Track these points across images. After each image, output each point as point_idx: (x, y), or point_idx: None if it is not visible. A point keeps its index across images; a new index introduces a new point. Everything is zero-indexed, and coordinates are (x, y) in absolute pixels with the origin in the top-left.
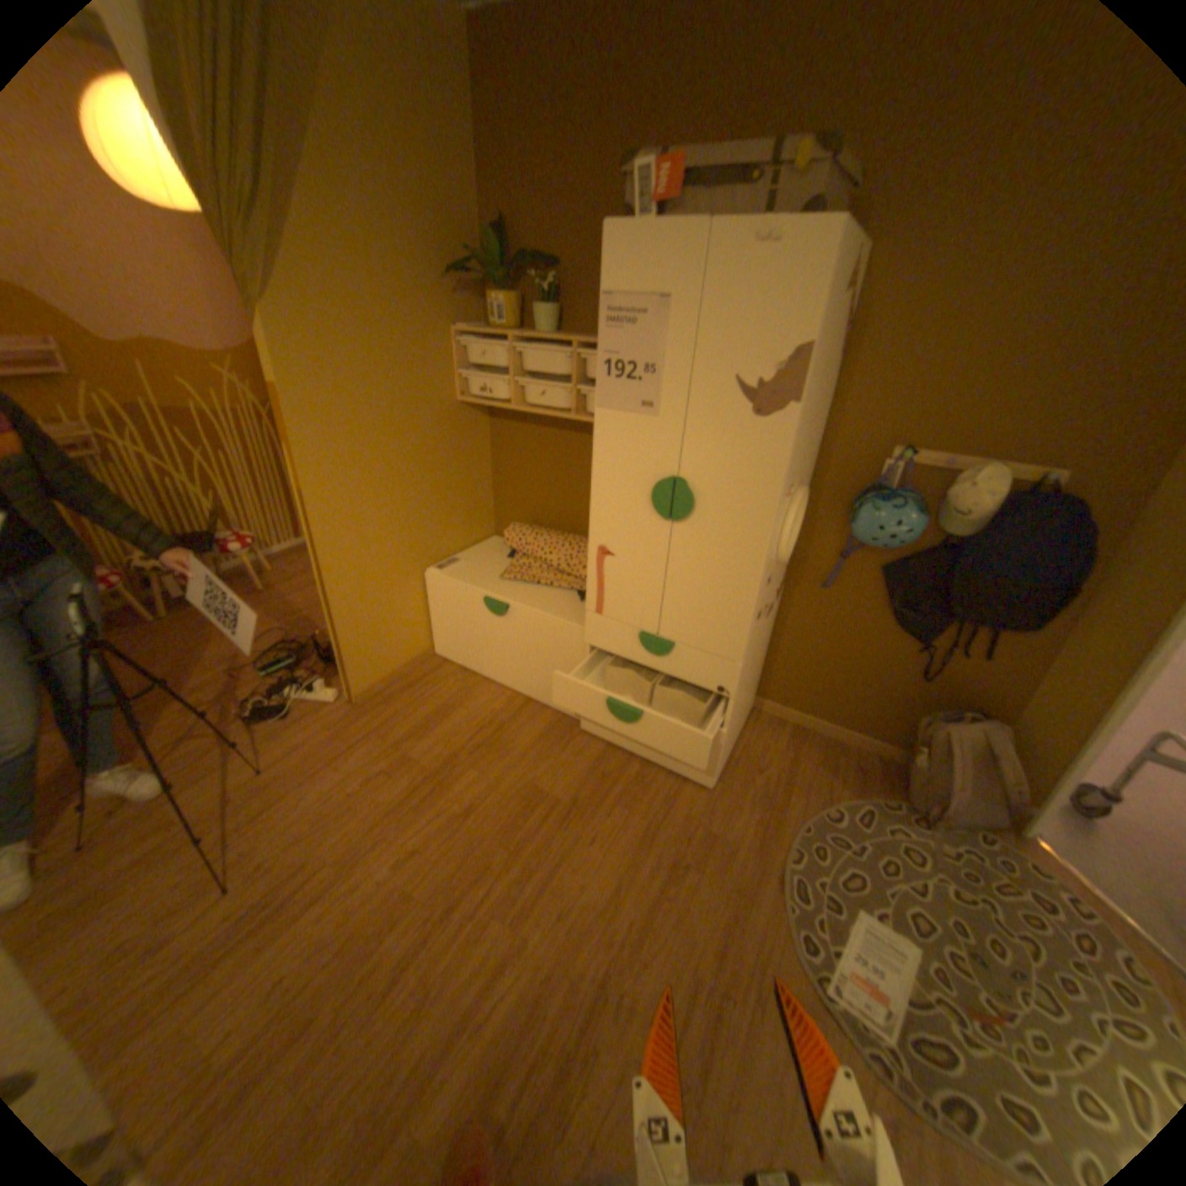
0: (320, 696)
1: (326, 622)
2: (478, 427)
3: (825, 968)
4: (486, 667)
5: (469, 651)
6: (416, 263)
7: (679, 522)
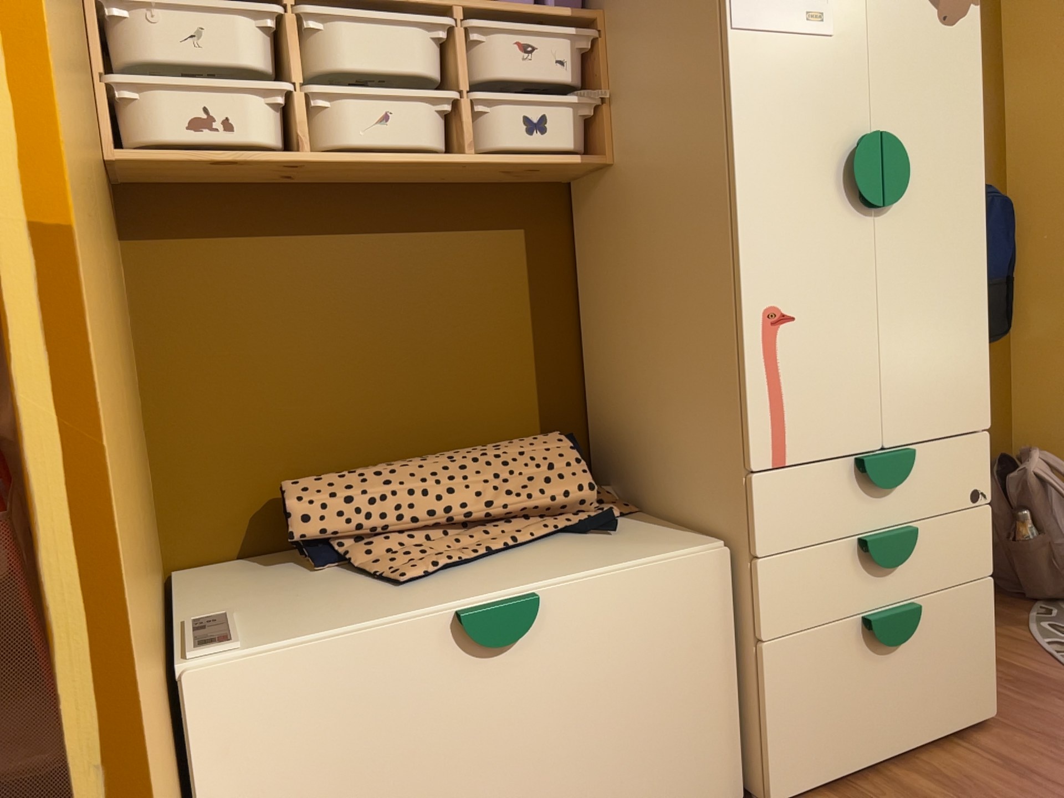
0: None
1: None
2: (120, 254)
3: None
4: None
5: None
6: None
7: (892, 204)
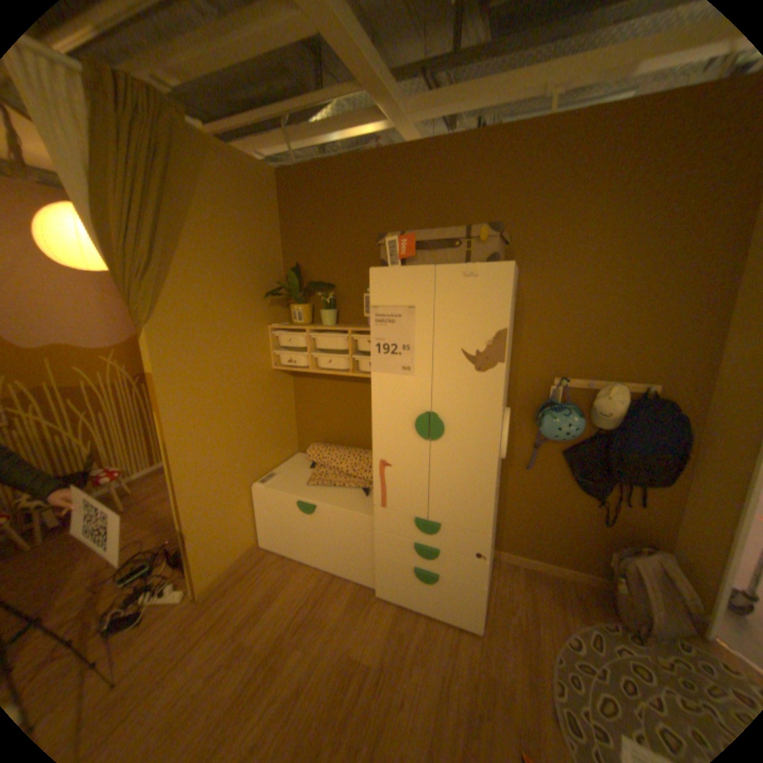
0: (168, 598)
1: (177, 537)
2: (286, 382)
3: None
4: (299, 553)
5: (286, 542)
6: (247, 292)
7: (436, 440)
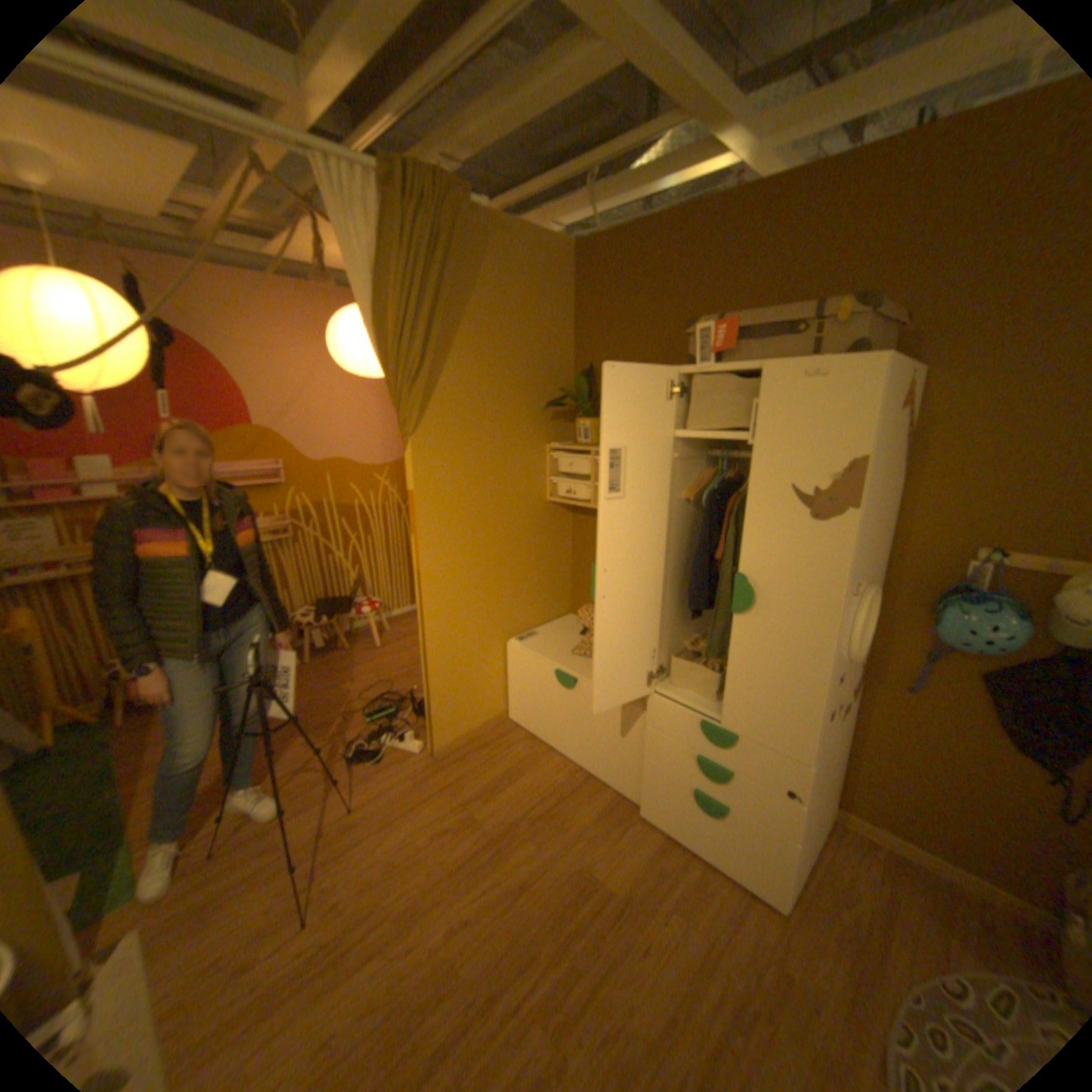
0: (409, 746)
1: (422, 680)
2: (563, 520)
3: None
4: (553, 737)
5: (538, 719)
6: (524, 401)
7: (741, 614)
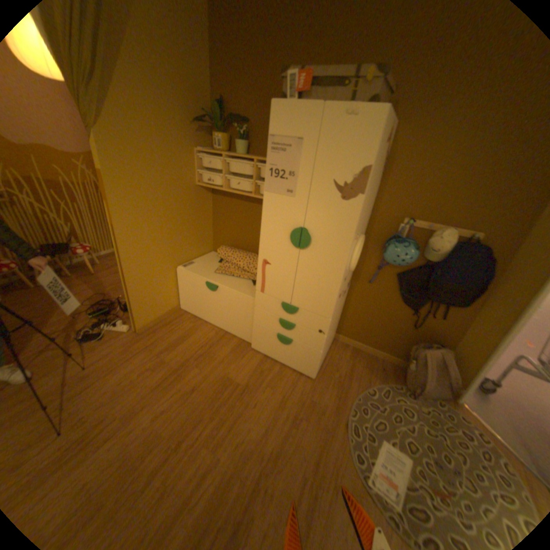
0: (120, 328)
1: (124, 291)
2: (206, 198)
3: (367, 470)
4: (206, 315)
5: (197, 307)
6: (178, 115)
7: (303, 249)
